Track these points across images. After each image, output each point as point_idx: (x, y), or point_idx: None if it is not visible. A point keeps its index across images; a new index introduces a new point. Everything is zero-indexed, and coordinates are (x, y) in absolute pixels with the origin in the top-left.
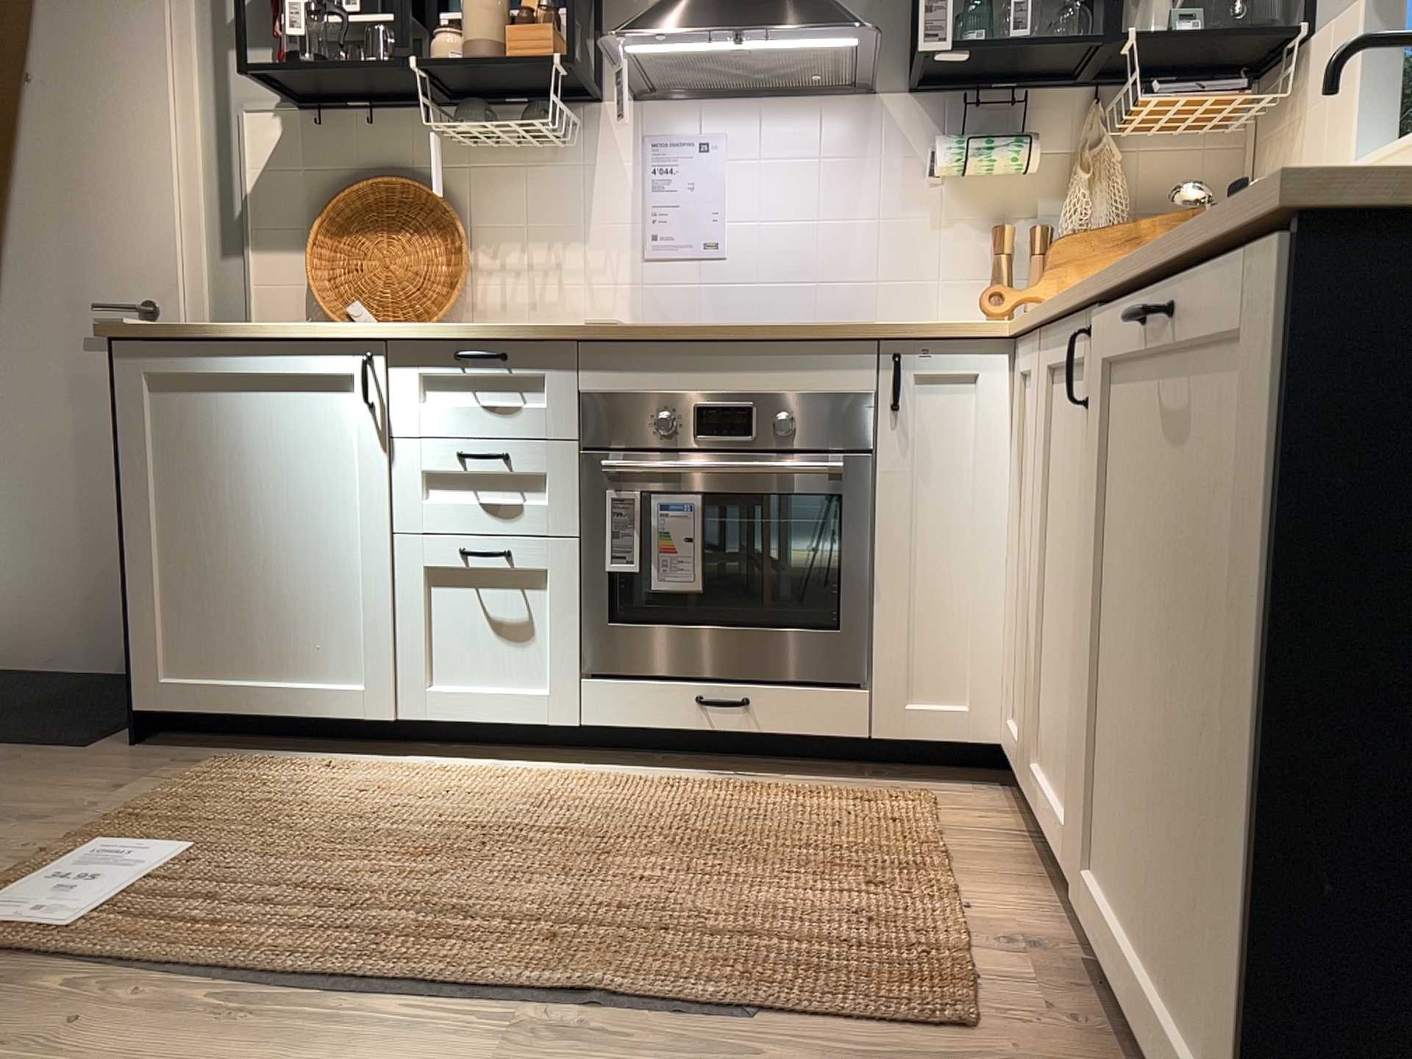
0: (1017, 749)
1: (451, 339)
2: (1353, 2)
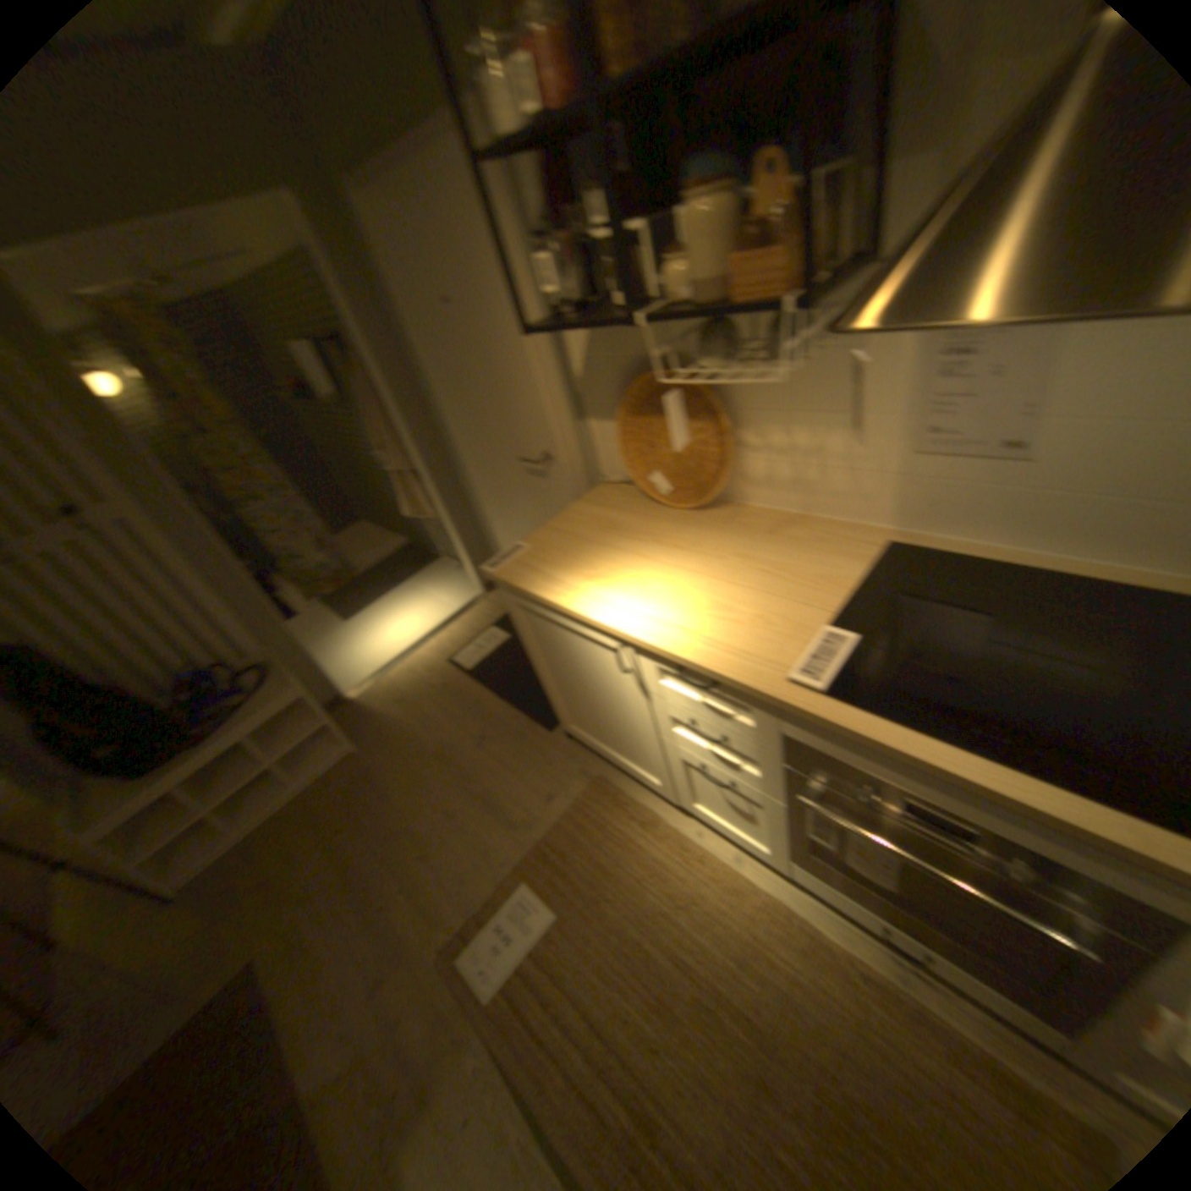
0: None
1: (669, 659)
2: None
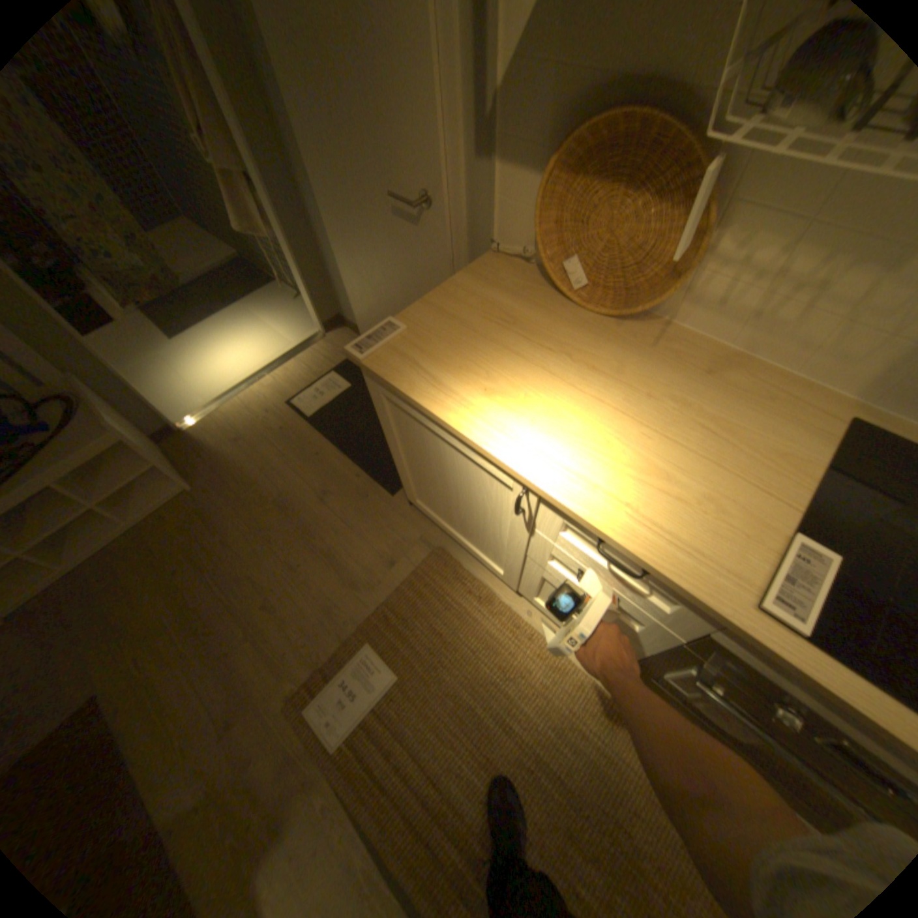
0: None
1: (601, 536)
2: None
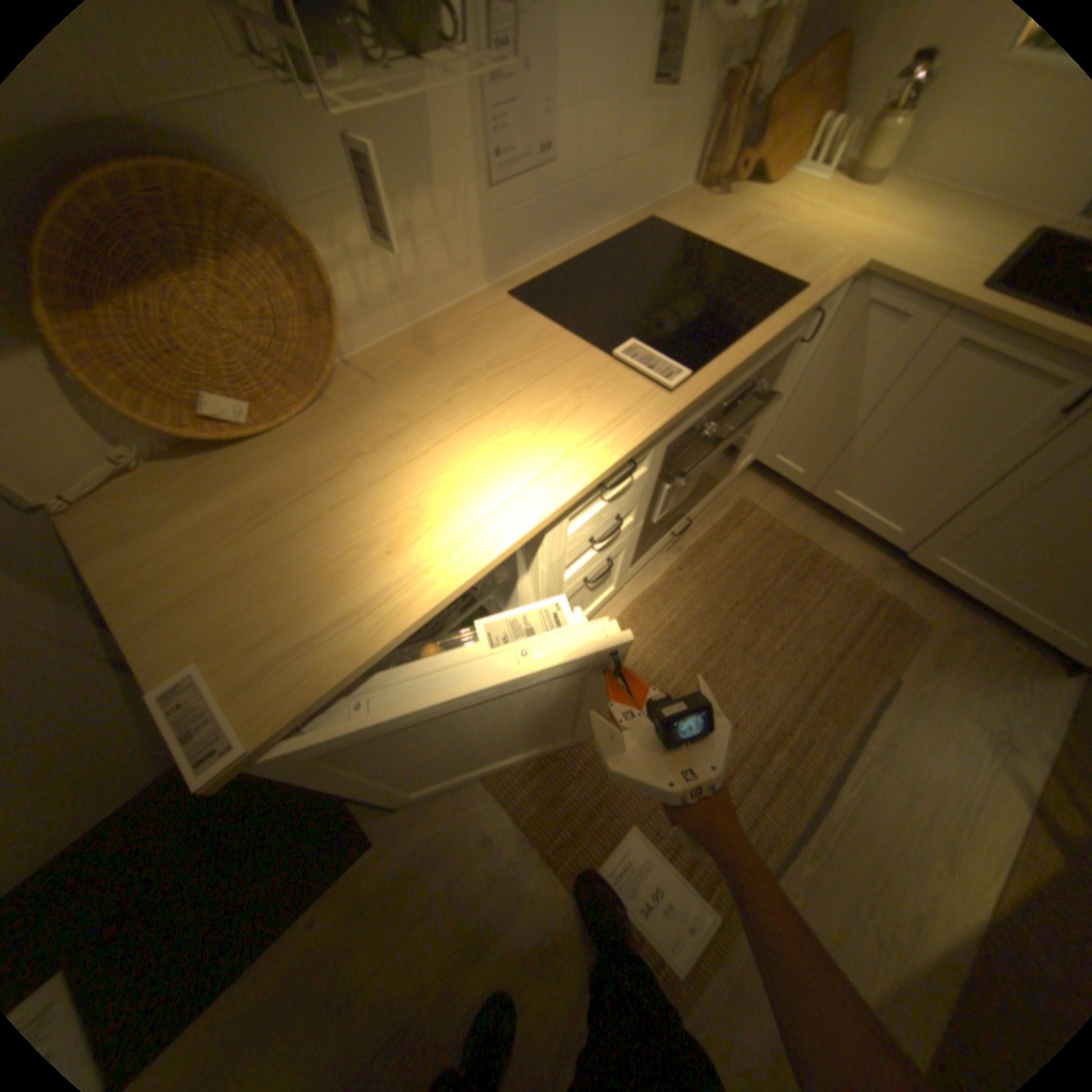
0: (791, 473)
1: (603, 476)
2: None
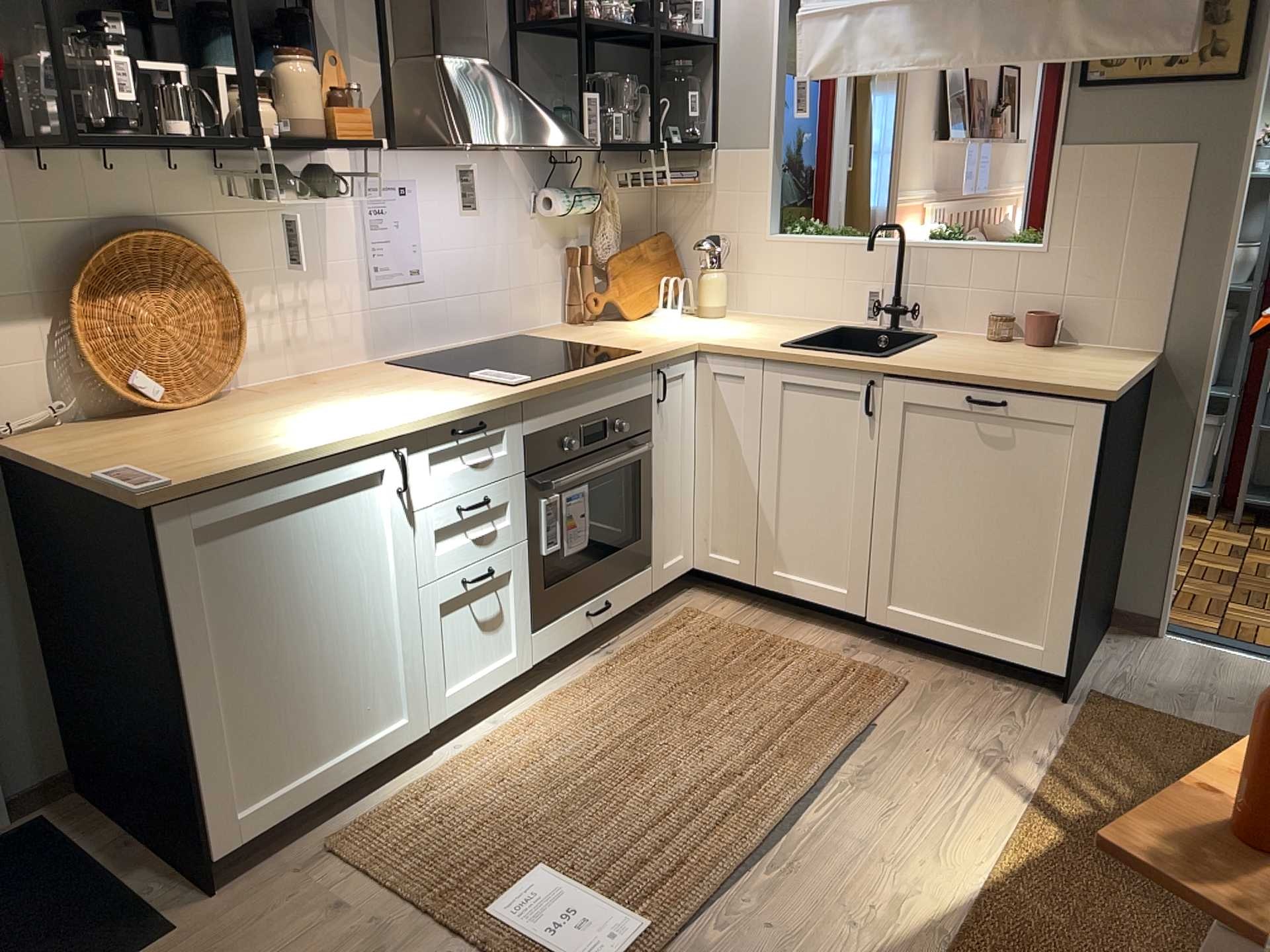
0: (732, 567)
1: (452, 420)
2: (760, 146)
